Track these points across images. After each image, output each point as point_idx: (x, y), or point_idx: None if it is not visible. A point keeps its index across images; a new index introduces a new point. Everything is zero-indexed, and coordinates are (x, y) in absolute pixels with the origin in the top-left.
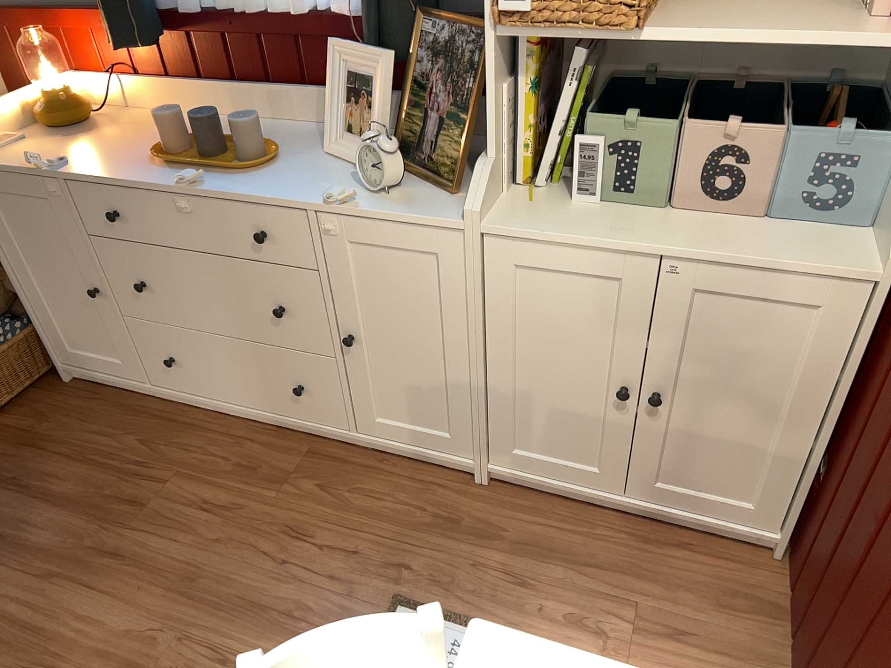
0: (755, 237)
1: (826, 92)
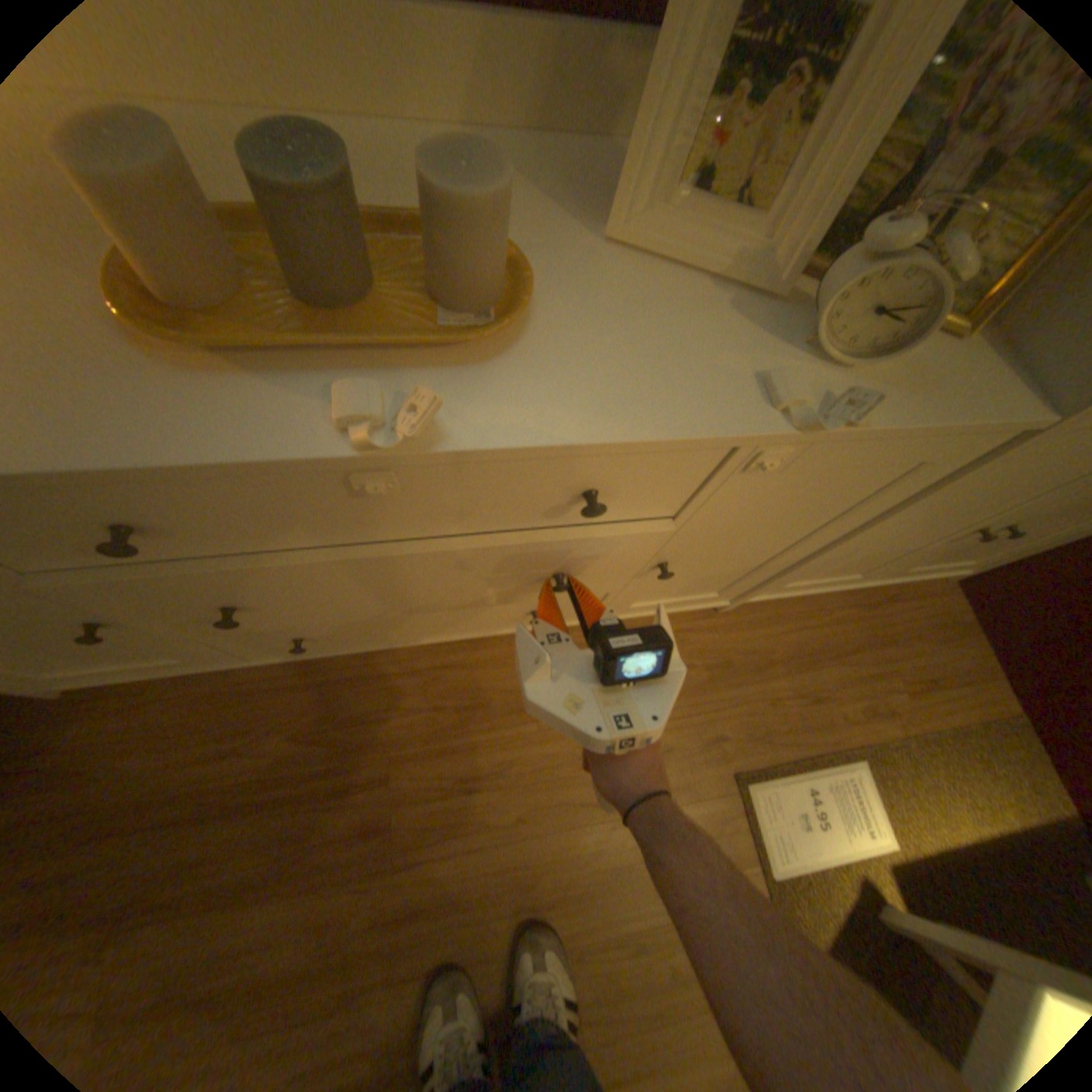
0: None
1: None
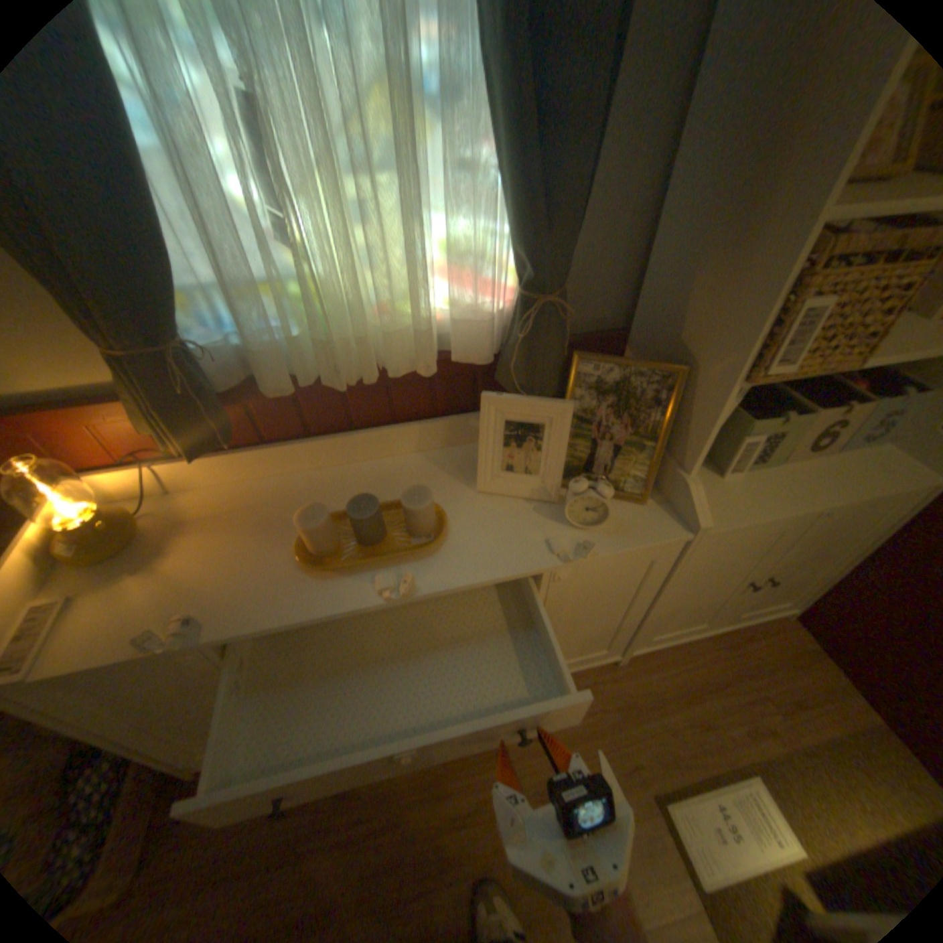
0: (856, 472)
1: None
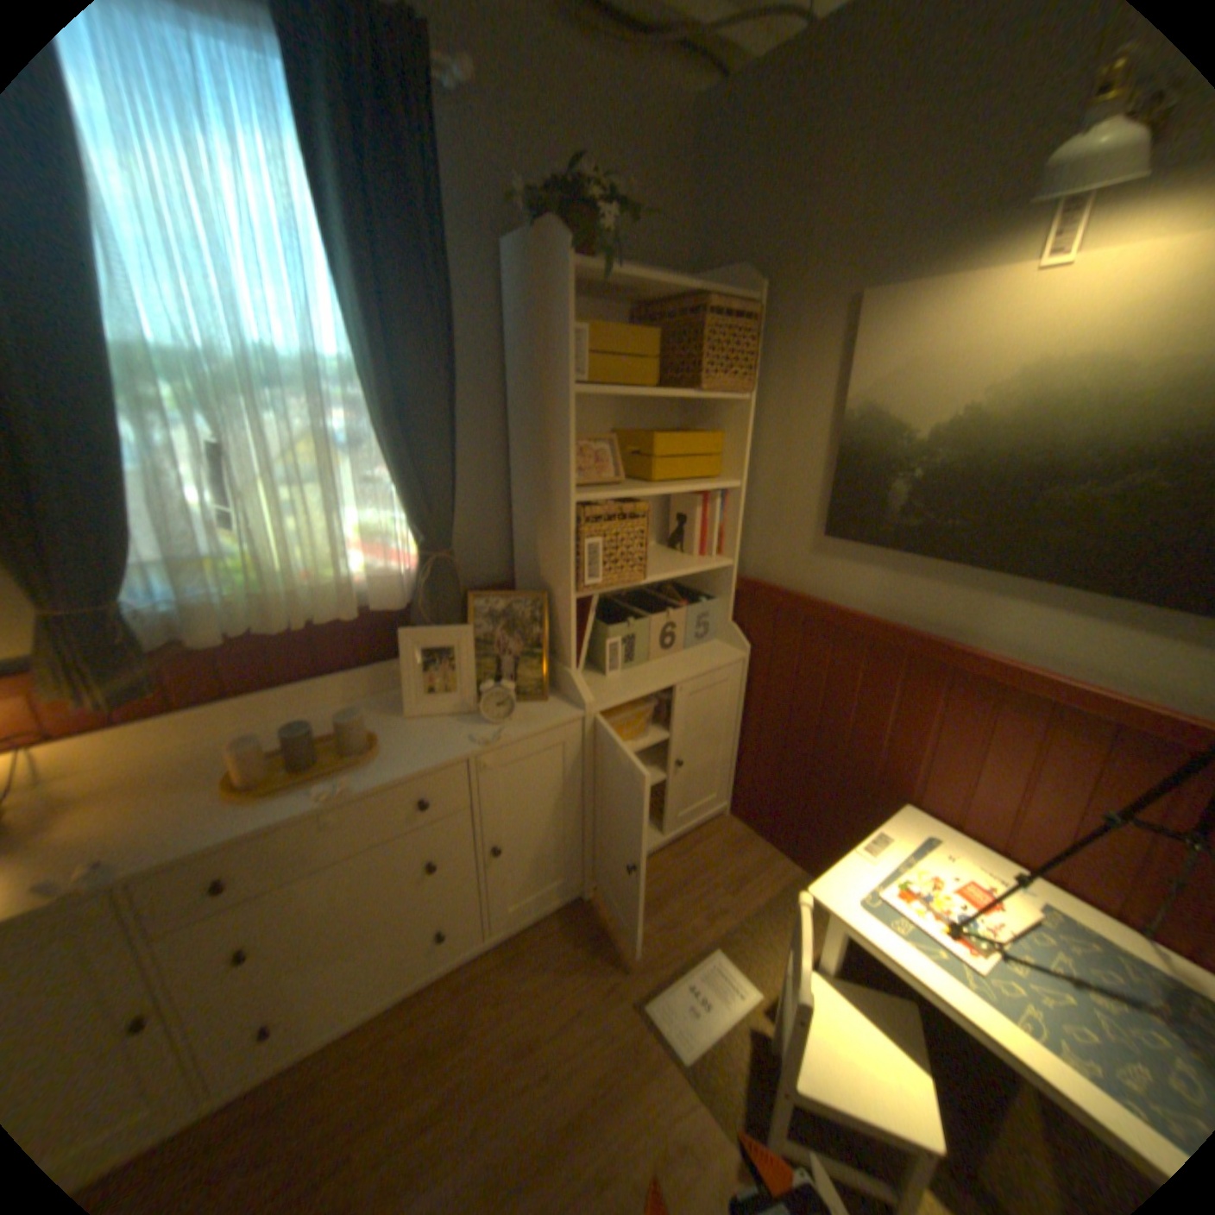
0: (693, 659)
1: (656, 587)
